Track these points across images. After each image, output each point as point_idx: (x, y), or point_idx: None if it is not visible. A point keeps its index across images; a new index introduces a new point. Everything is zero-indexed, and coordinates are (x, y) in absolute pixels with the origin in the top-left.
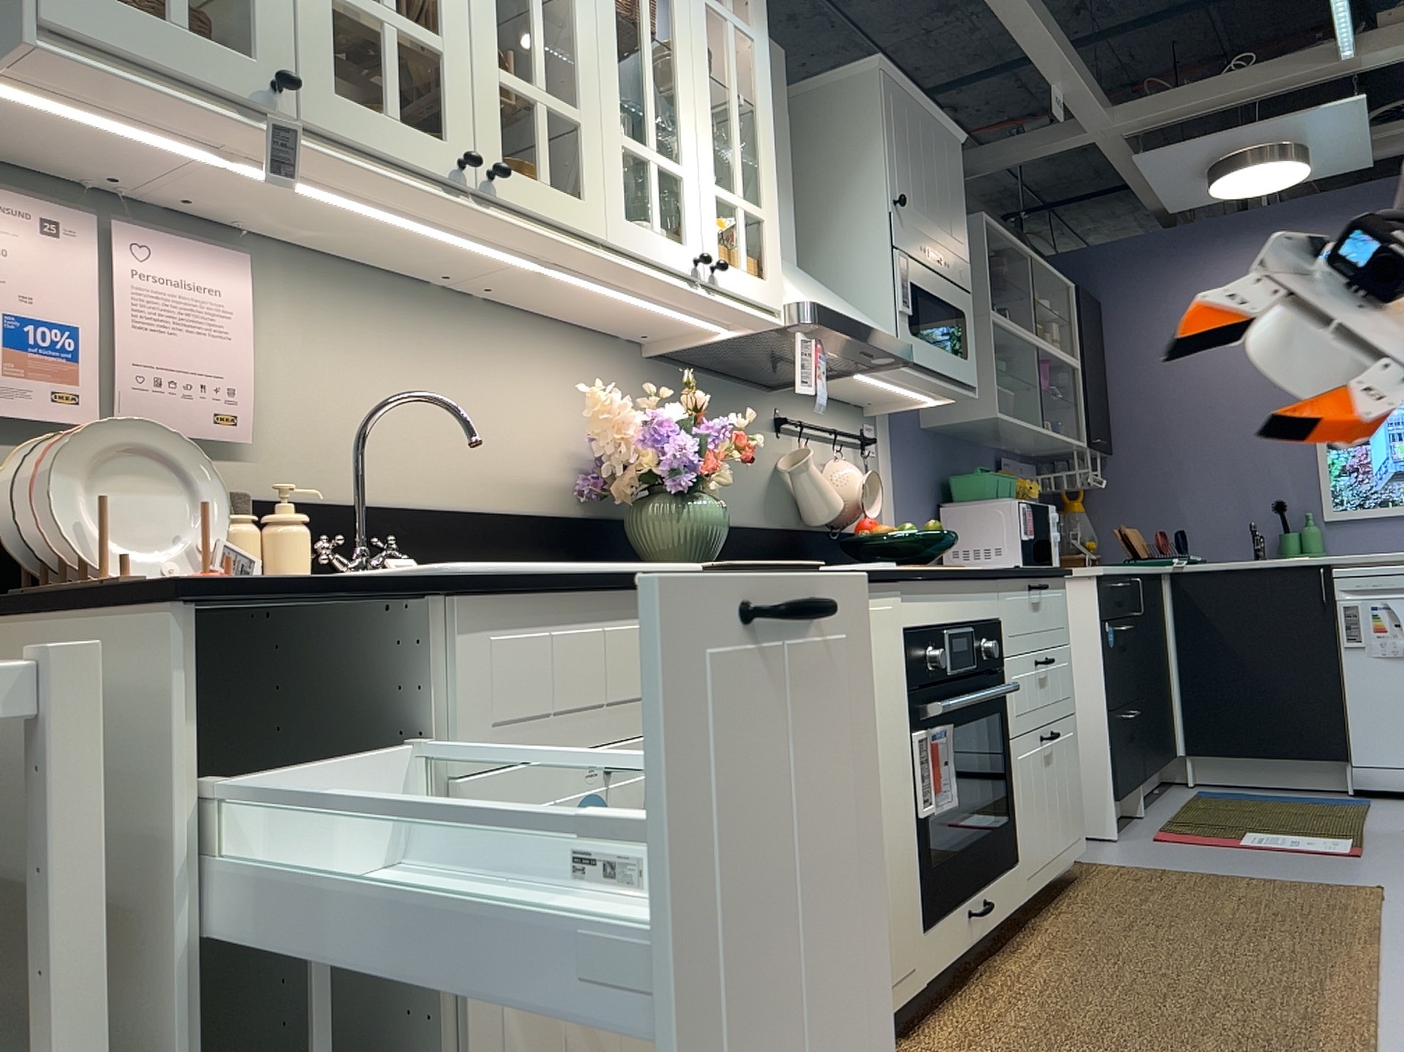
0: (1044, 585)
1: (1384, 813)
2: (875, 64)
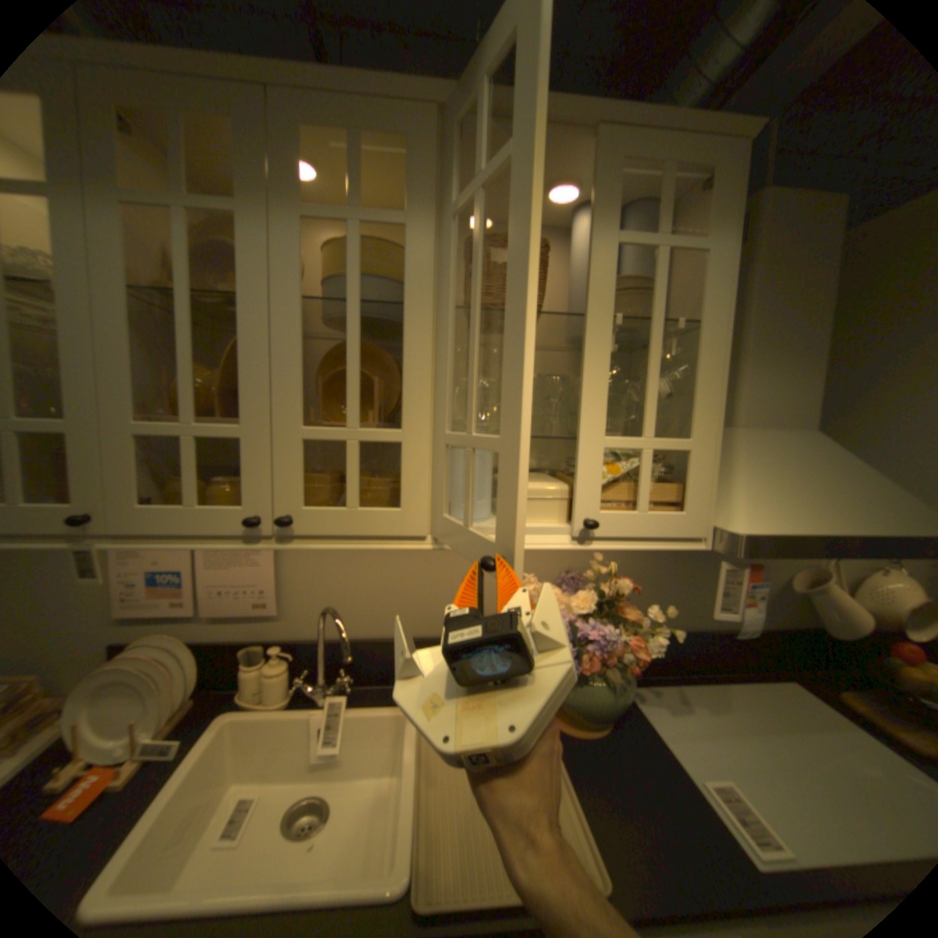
0: None
1: None
2: None
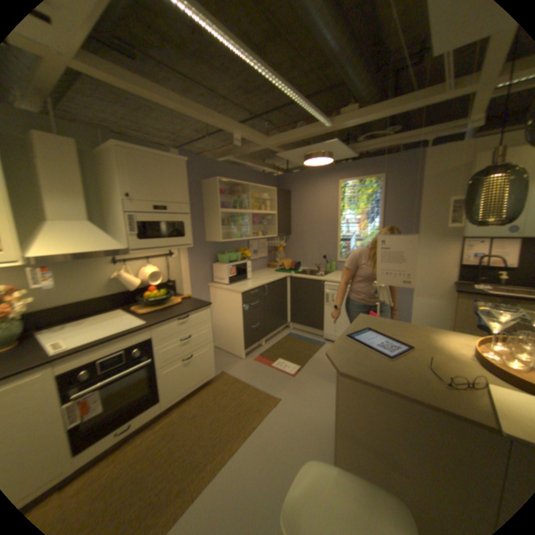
0: (188, 315)
1: (321, 353)
2: (110, 142)
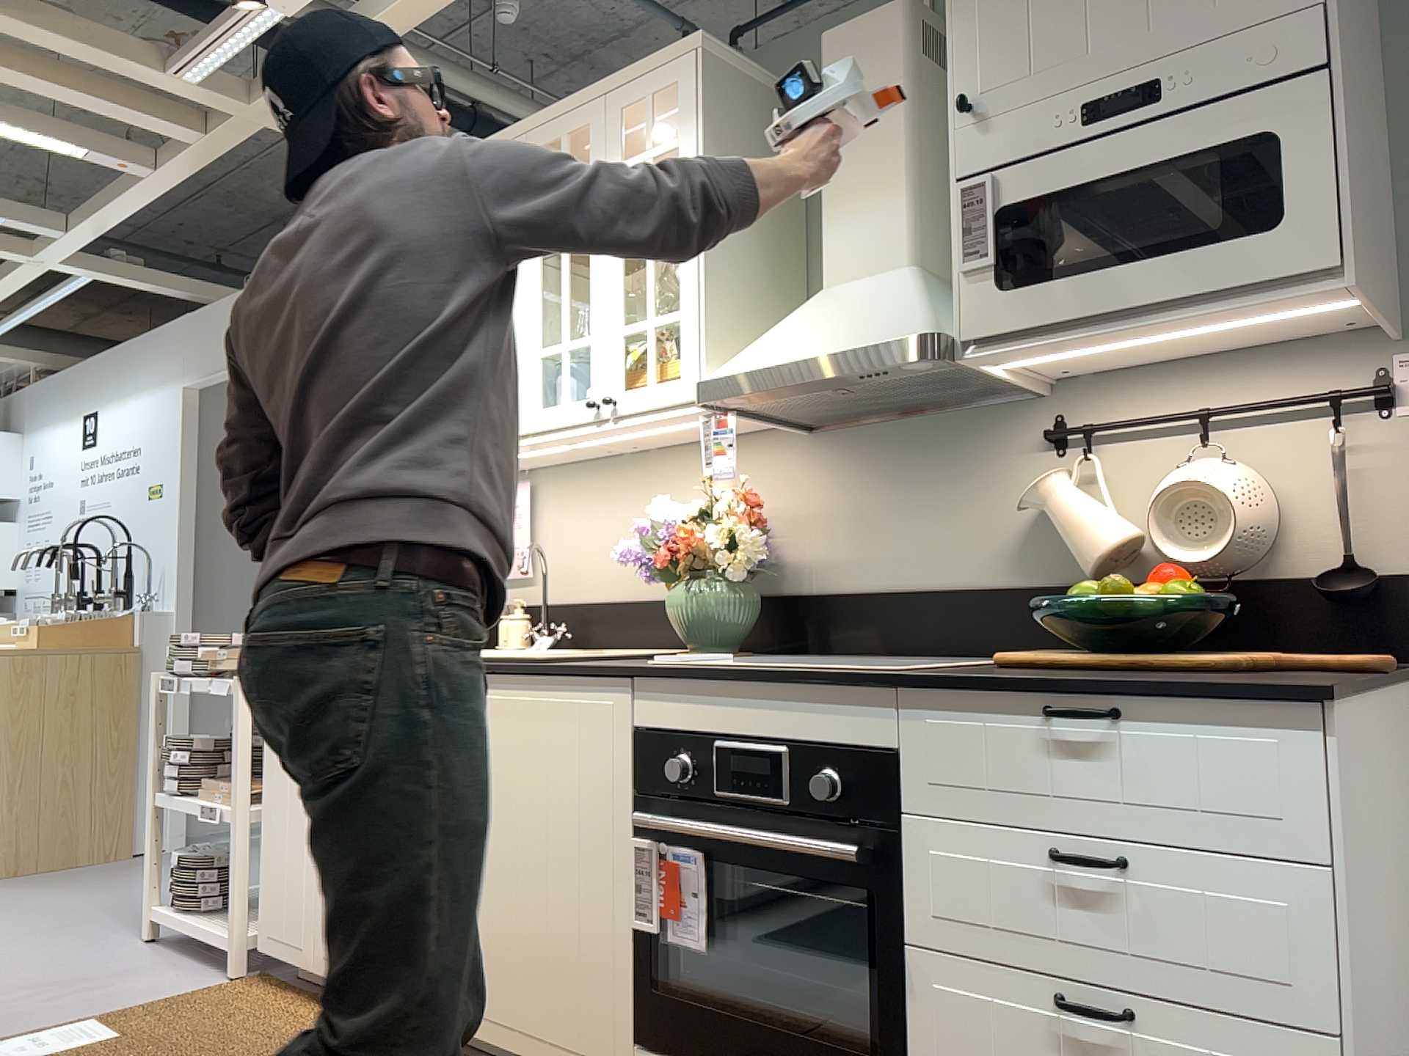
0: (1123, 708)
1: None
2: None
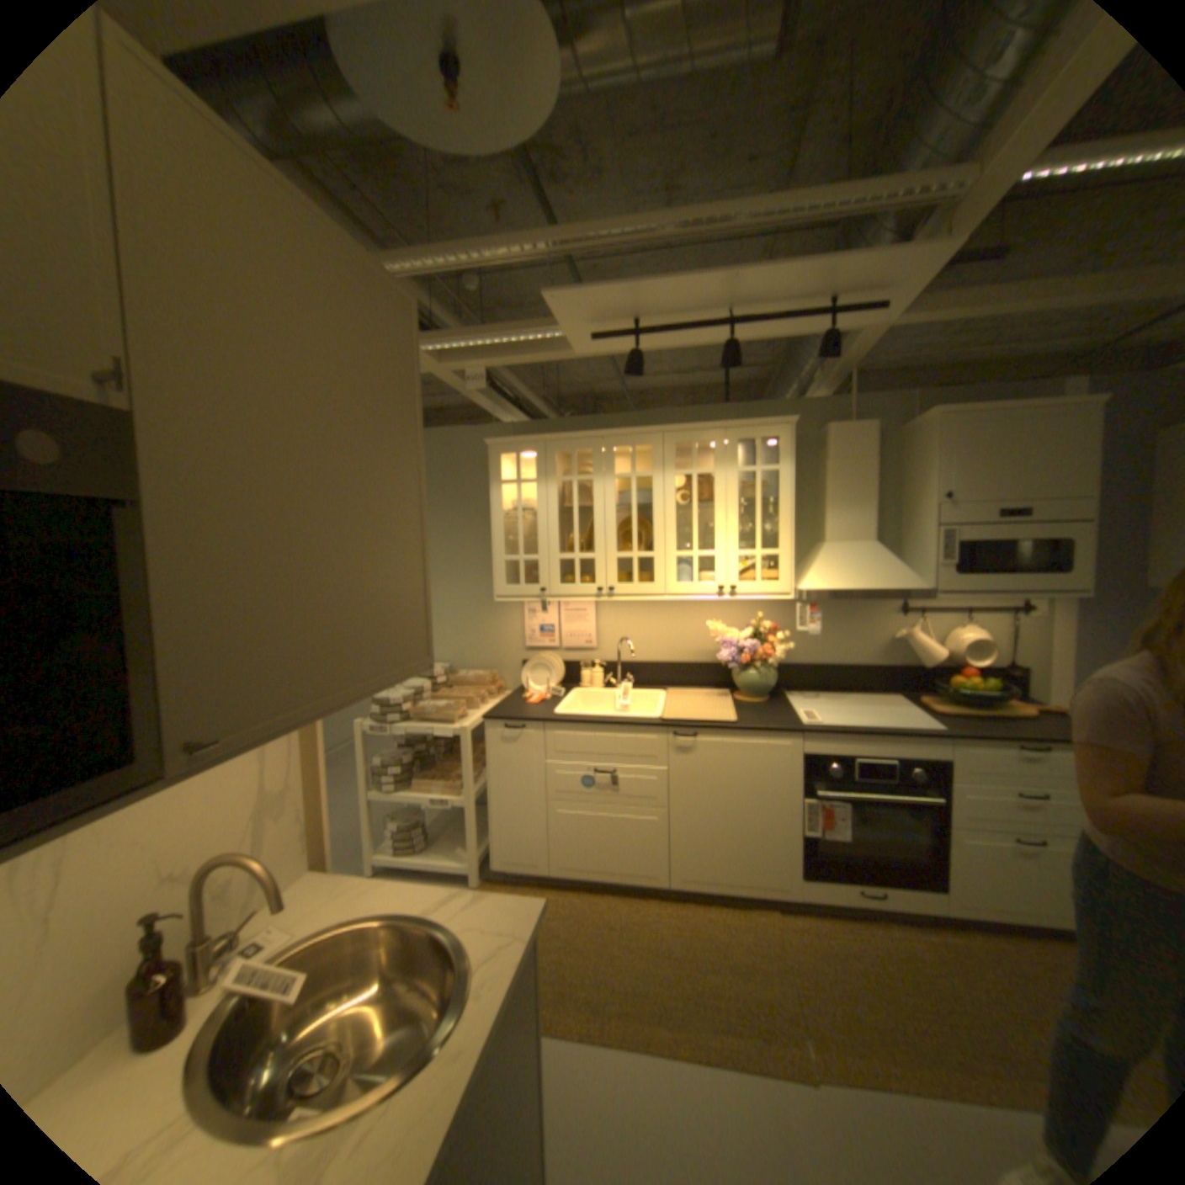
0: (1052, 748)
1: None
2: (935, 410)
